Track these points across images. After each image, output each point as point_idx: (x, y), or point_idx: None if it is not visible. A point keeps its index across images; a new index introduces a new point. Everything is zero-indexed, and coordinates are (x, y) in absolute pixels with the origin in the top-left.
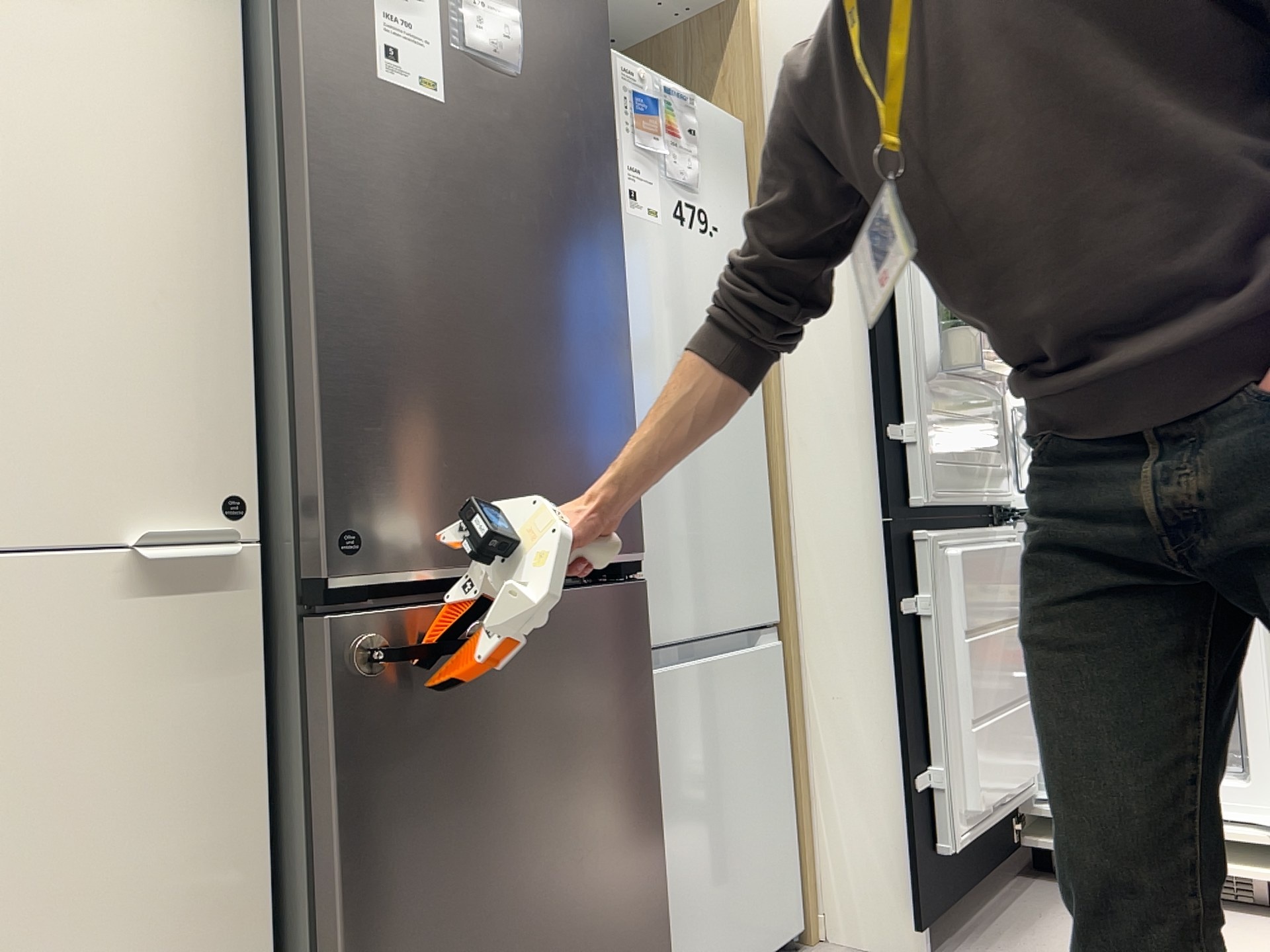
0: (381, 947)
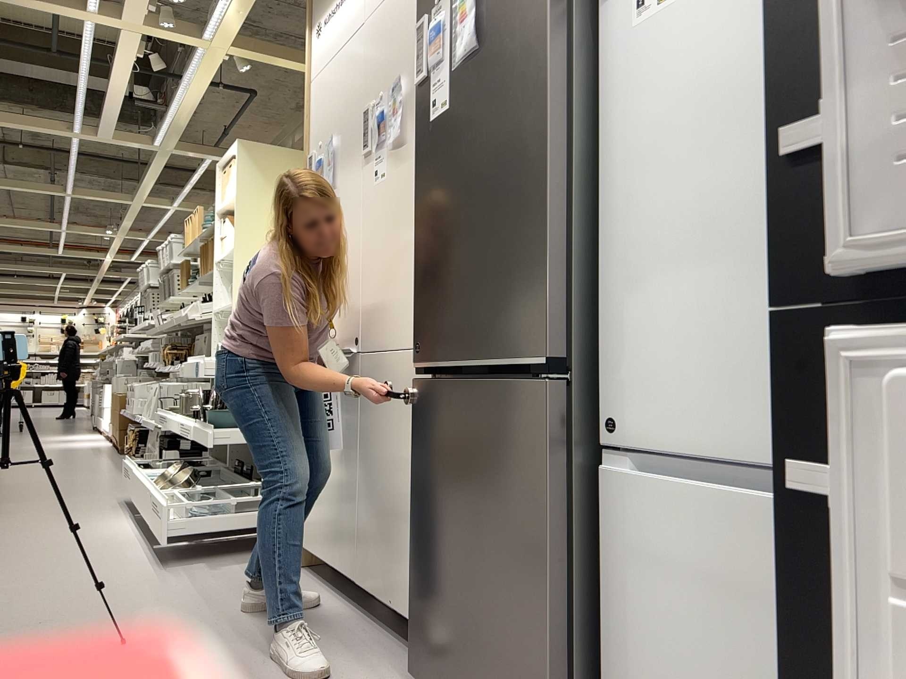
0: (420, 532)
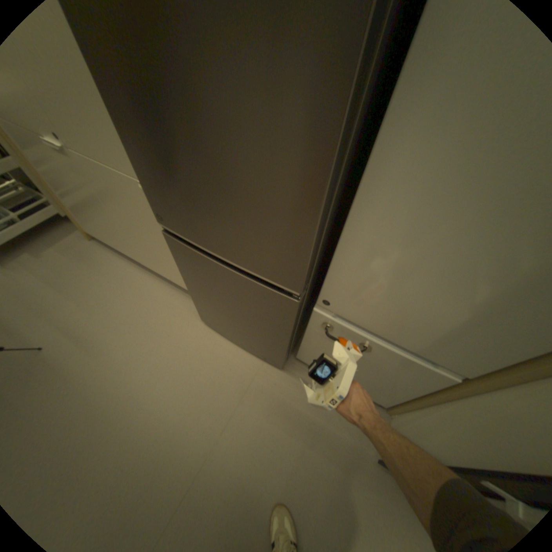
0: (195, 291)
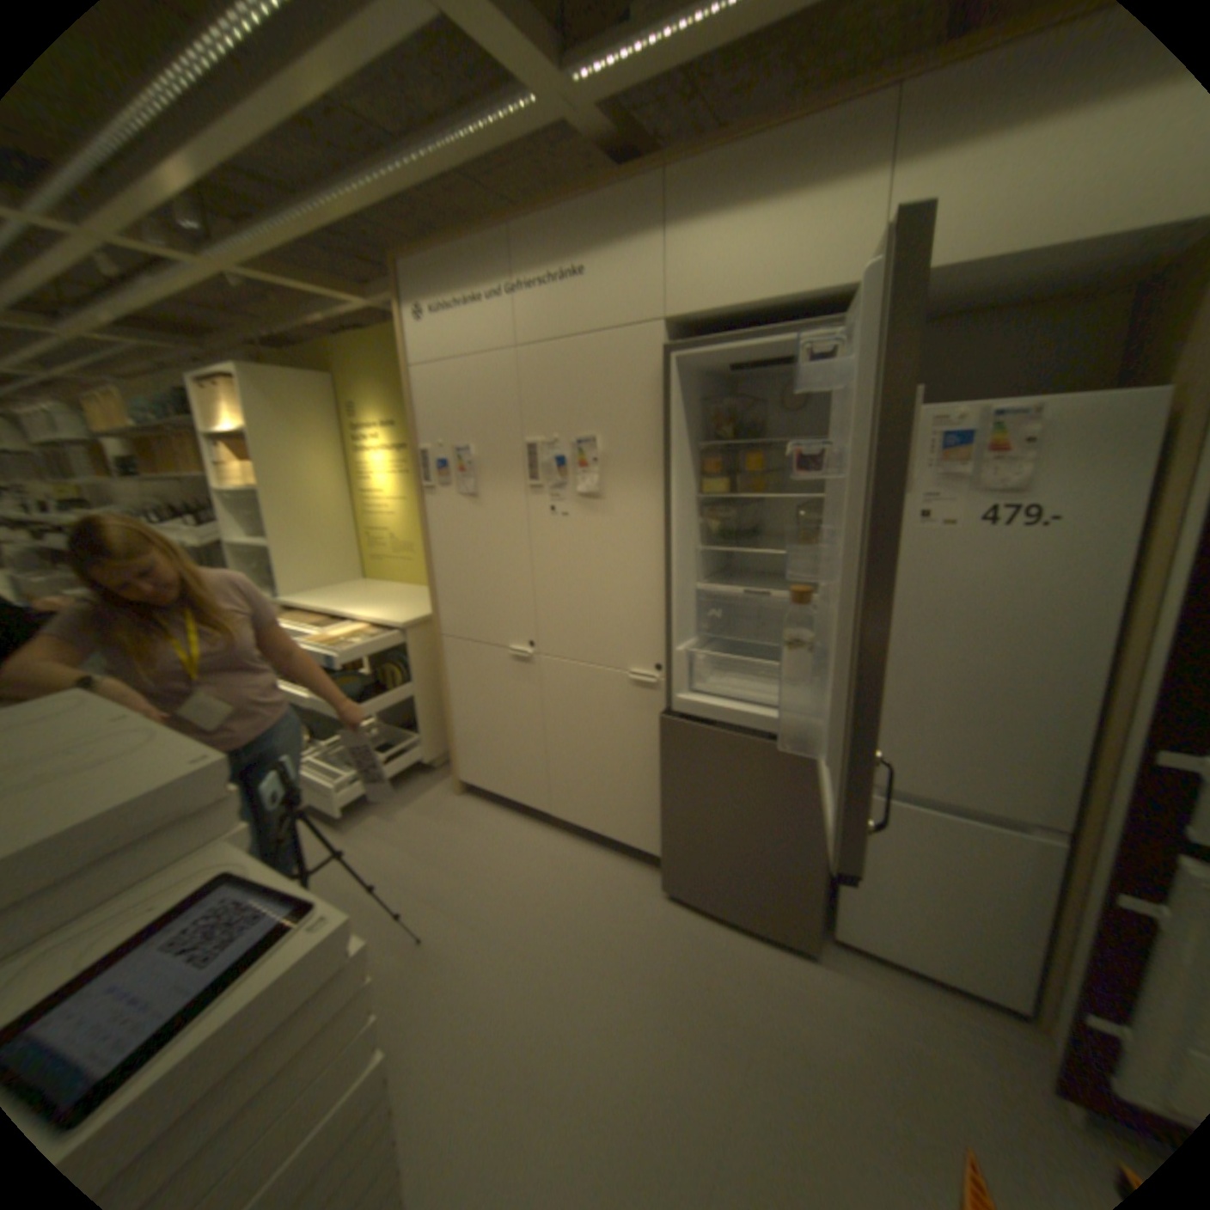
0: (673, 812)
